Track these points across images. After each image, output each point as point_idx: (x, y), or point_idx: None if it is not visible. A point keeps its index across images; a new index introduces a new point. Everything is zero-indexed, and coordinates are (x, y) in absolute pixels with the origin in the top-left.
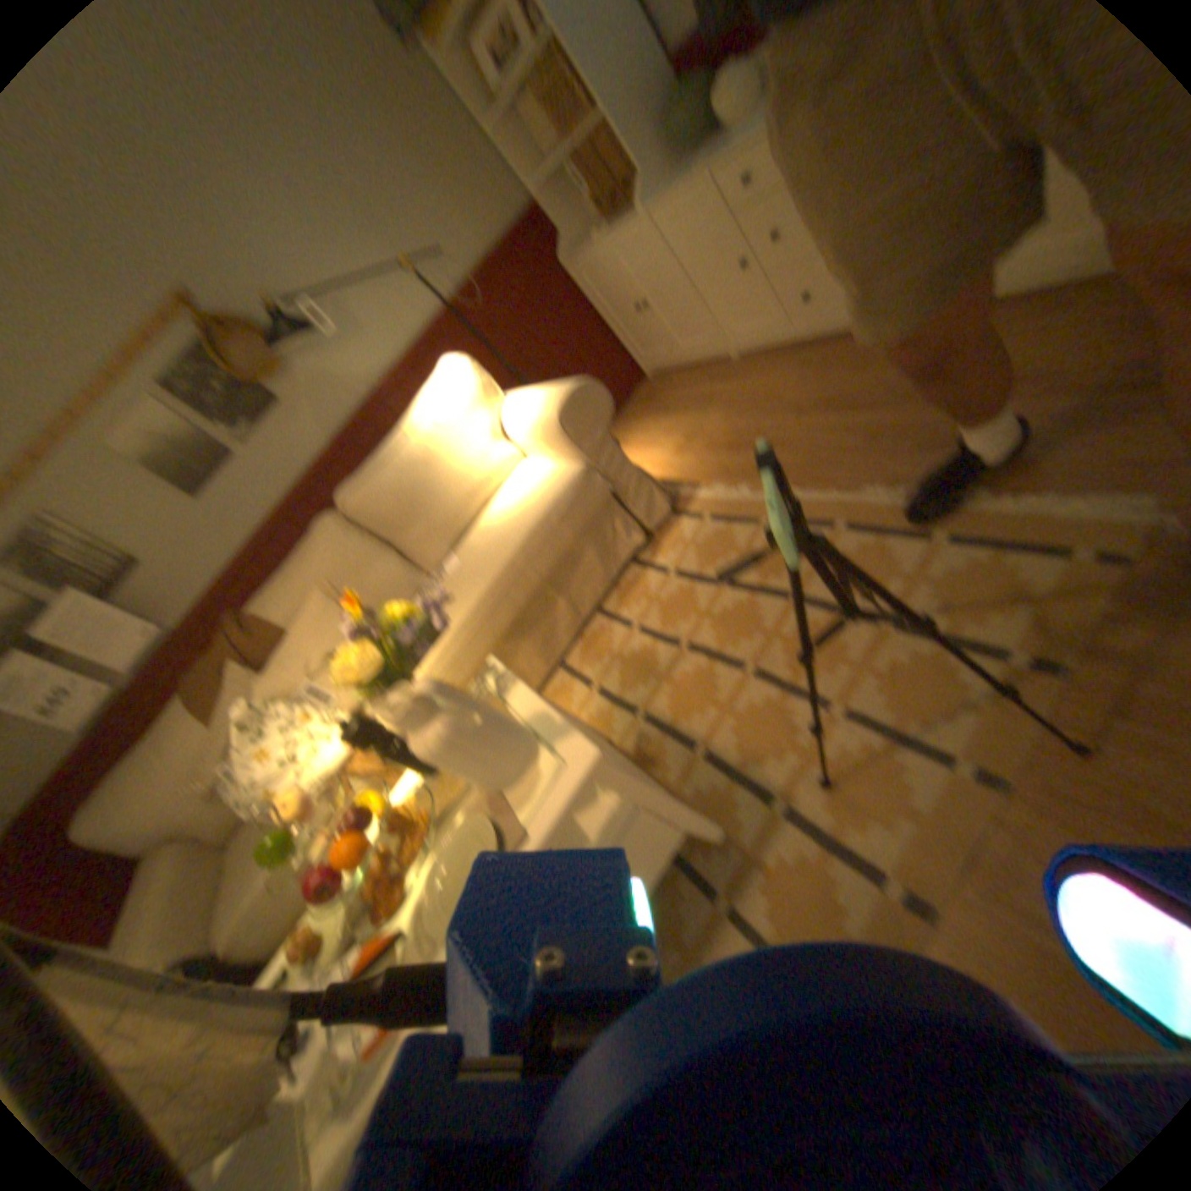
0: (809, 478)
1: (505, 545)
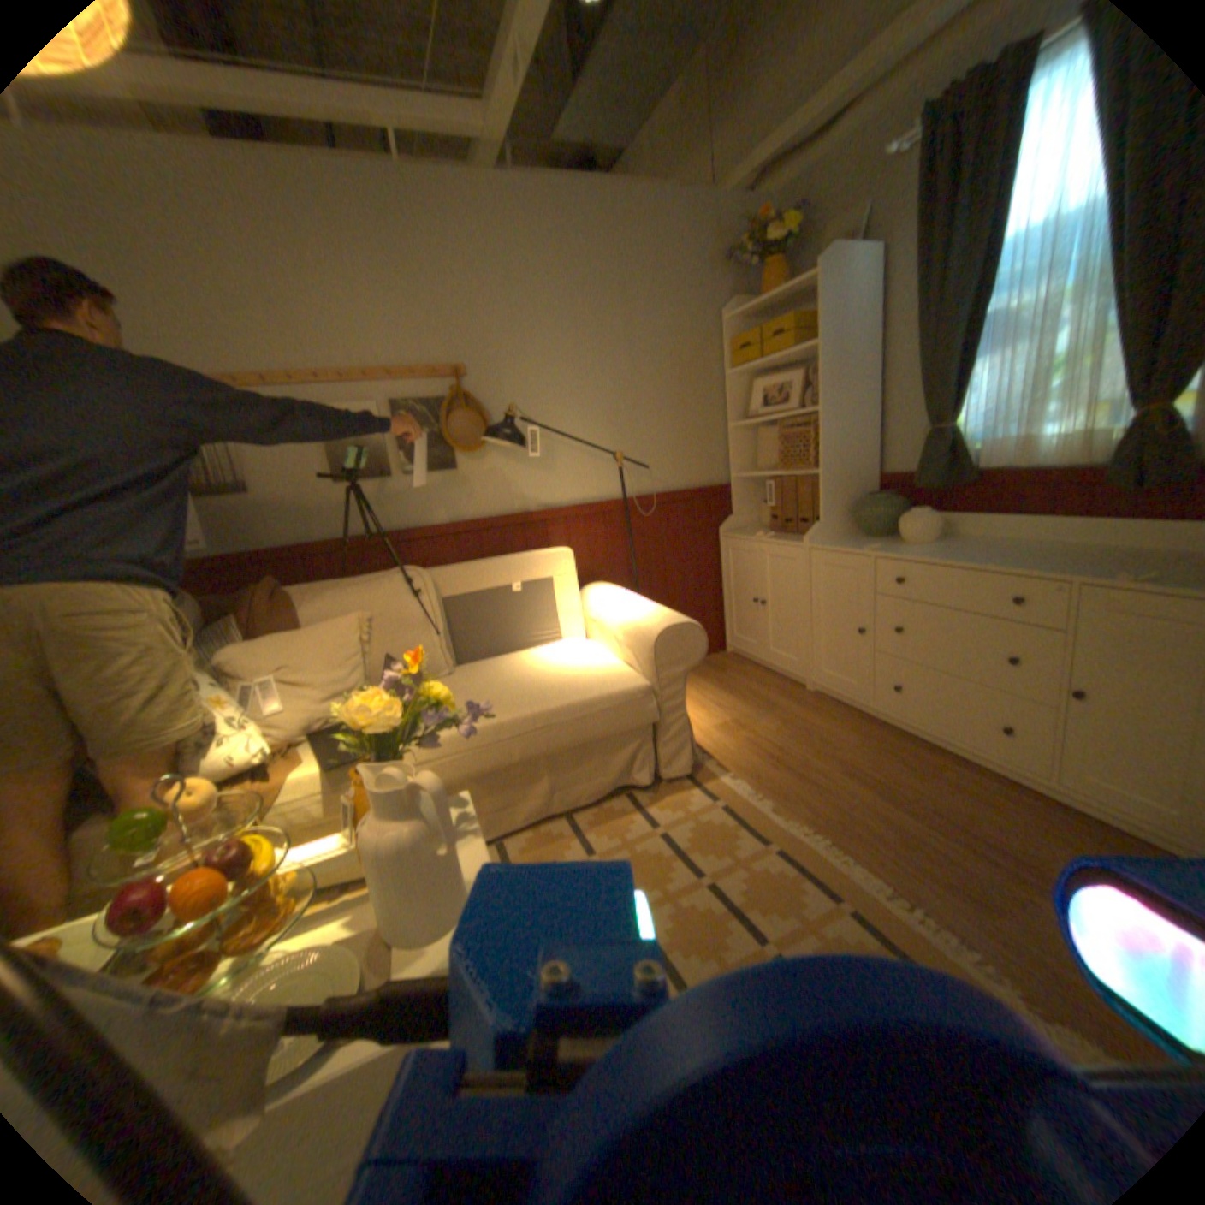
0: (833, 841)
1: (539, 700)
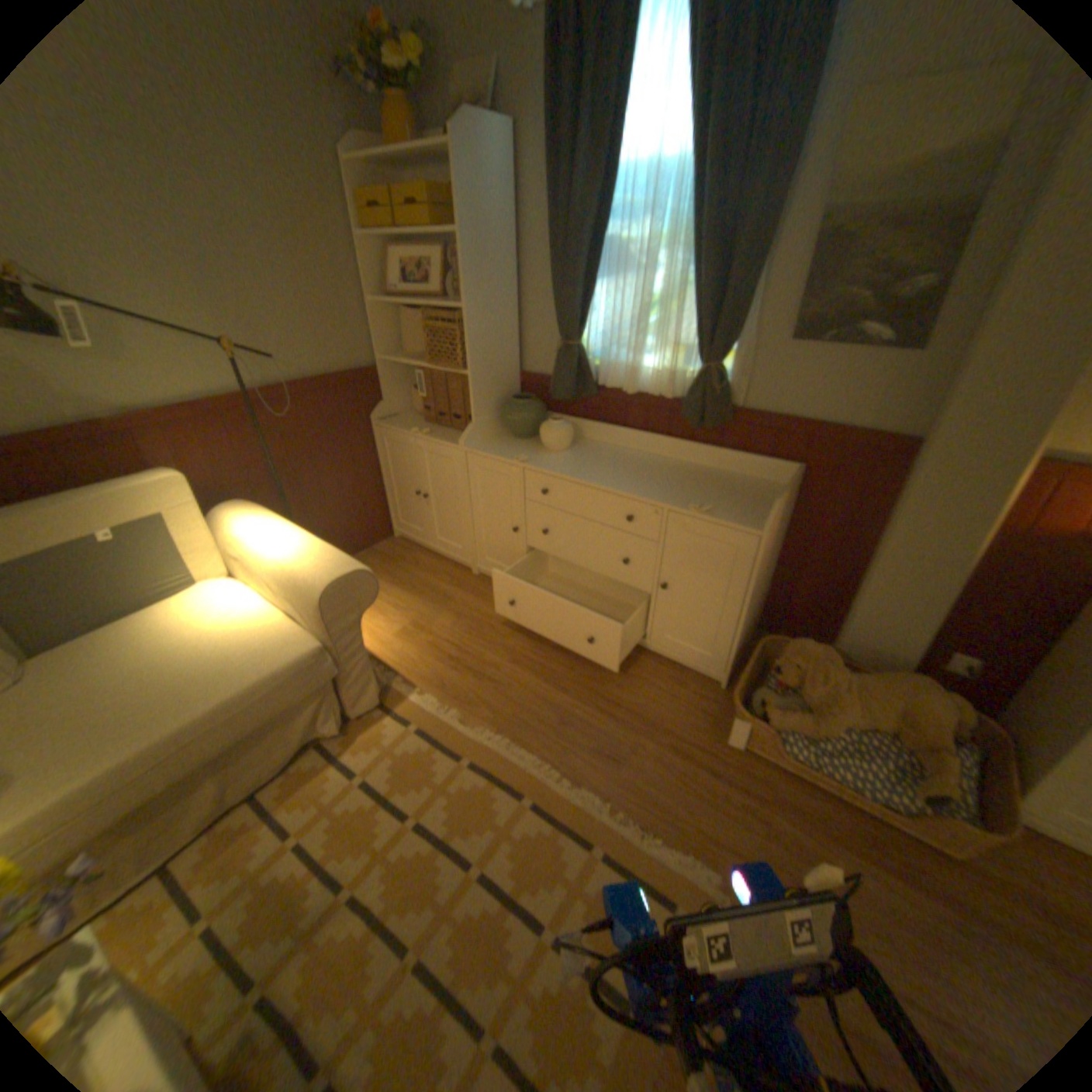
0: (510, 735)
1: (180, 707)
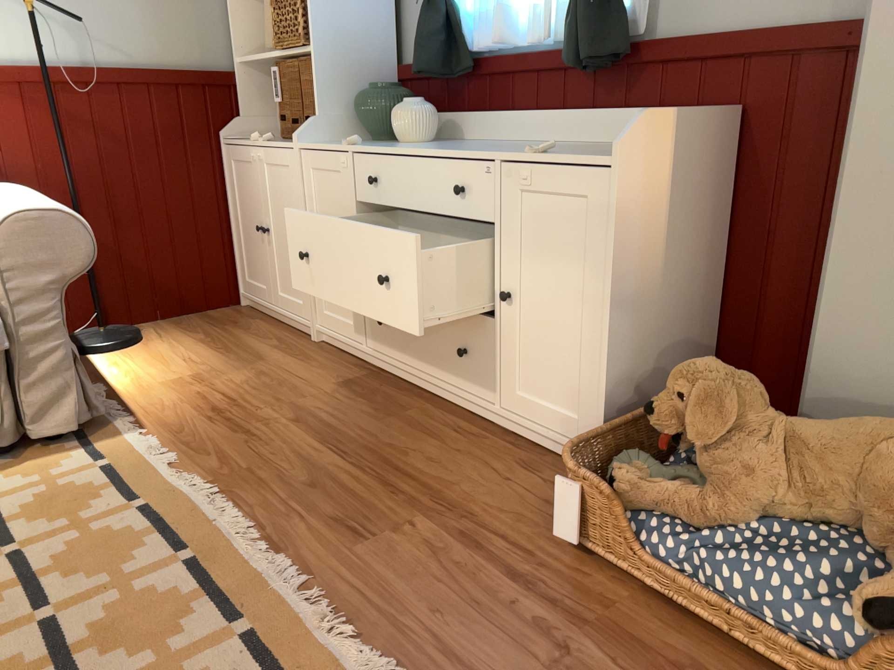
0: (227, 488)
1: None
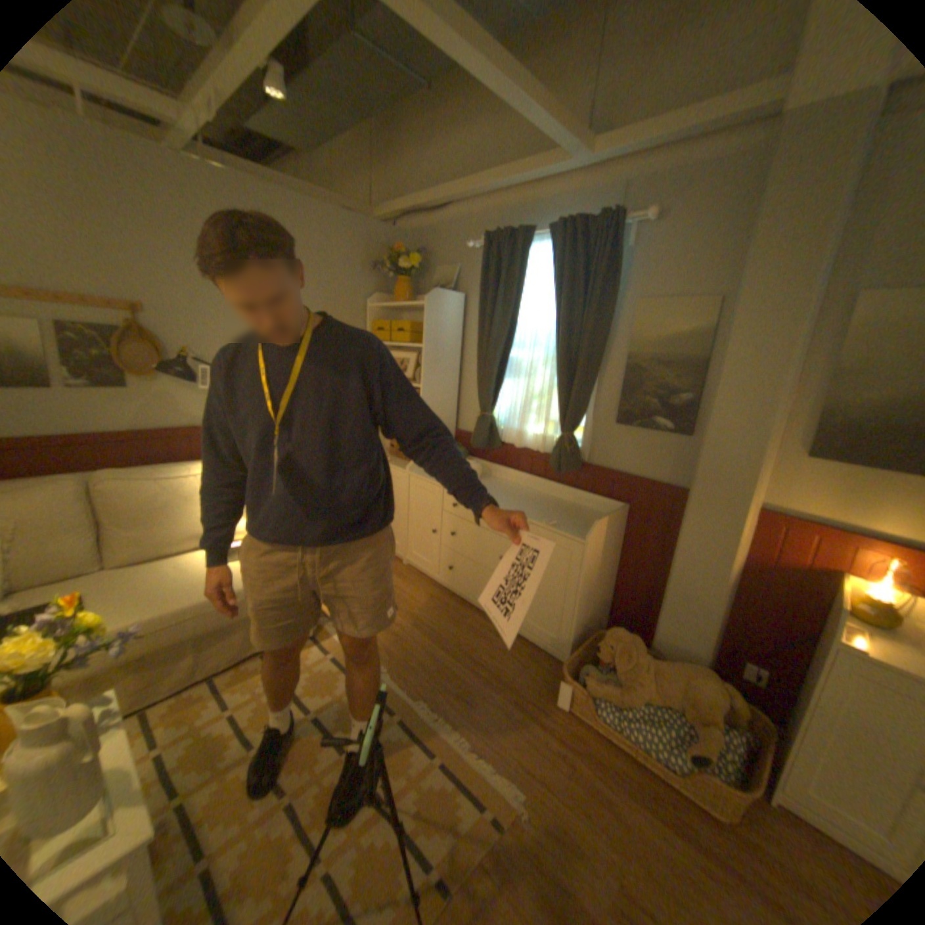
0: (398, 675)
1: (190, 598)
